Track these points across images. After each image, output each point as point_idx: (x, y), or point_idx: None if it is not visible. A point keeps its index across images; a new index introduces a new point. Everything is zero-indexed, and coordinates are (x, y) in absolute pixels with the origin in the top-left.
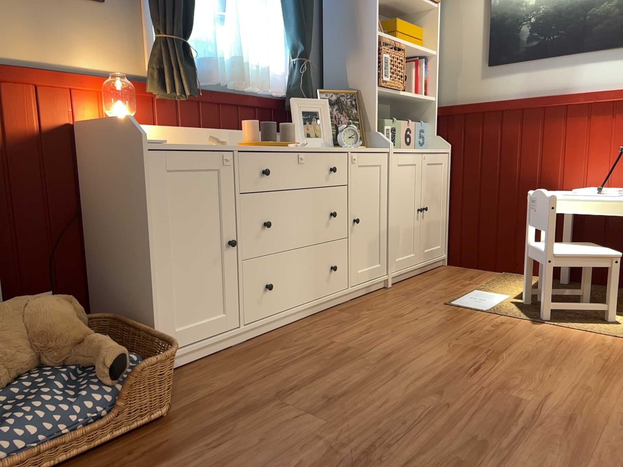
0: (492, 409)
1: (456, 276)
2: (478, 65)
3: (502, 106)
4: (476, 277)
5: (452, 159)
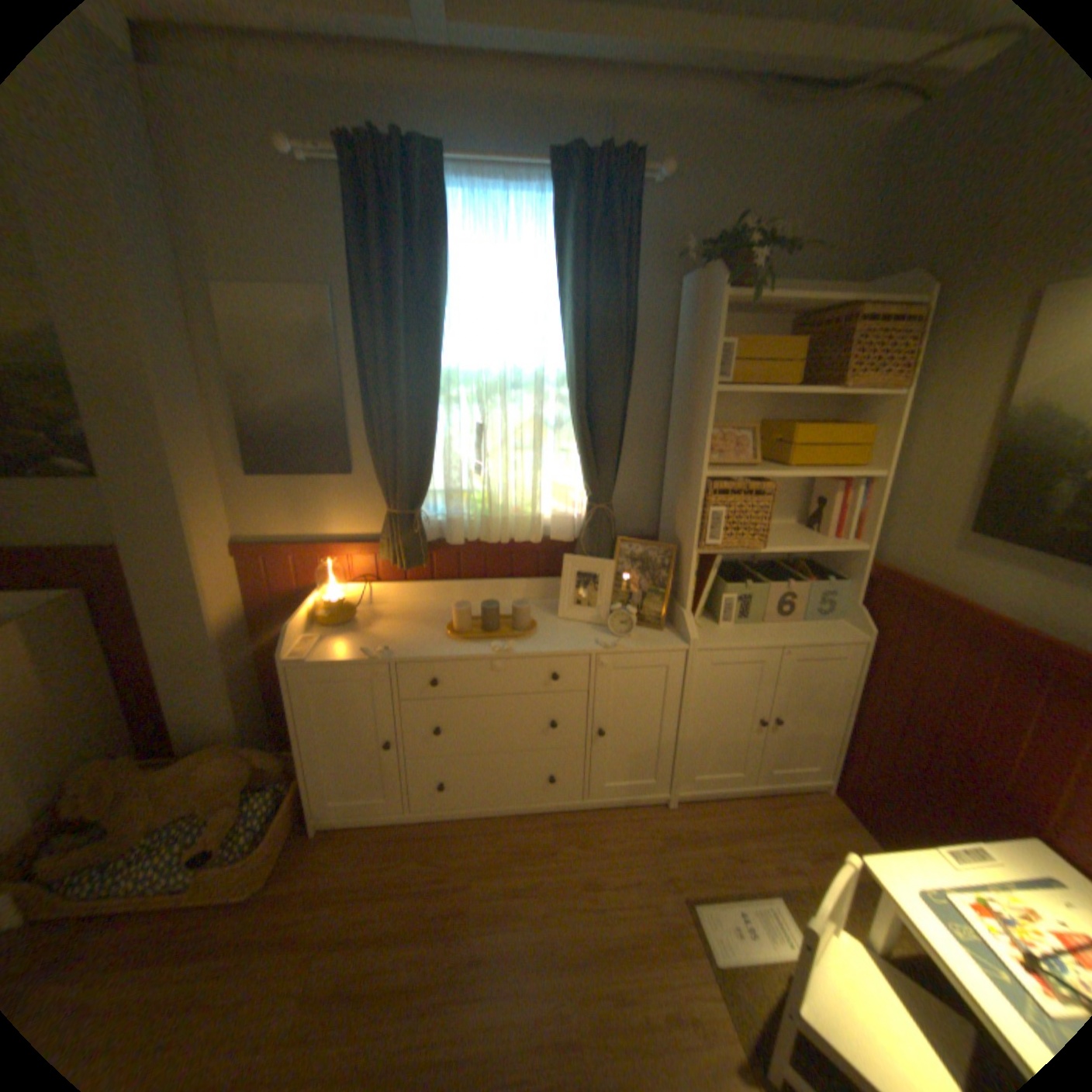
0: None
1: (807, 839)
2: (959, 522)
3: (975, 619)
4: (839, 862)
5: (877, 655)
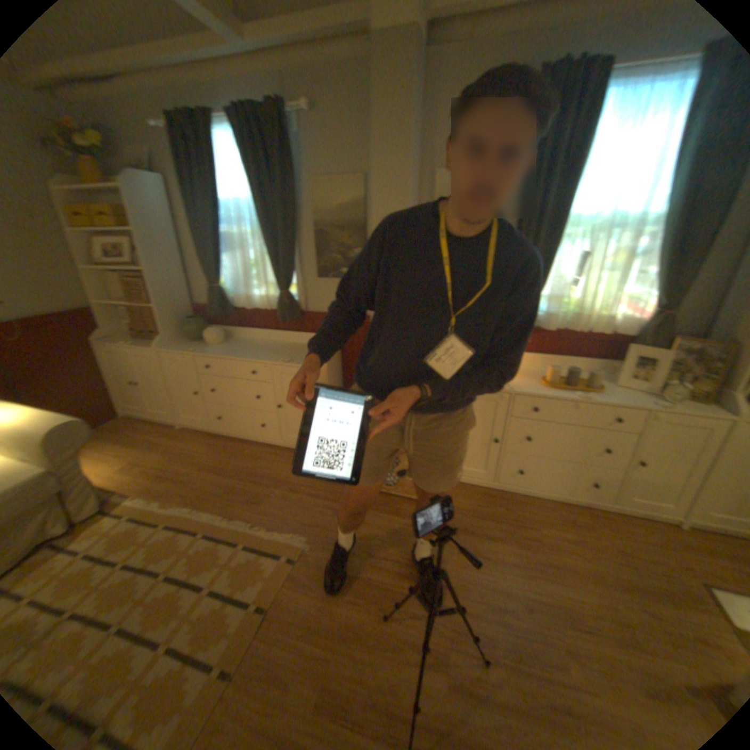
0: (537, 651)
1: None
2: None
3: None
4: None
5: None
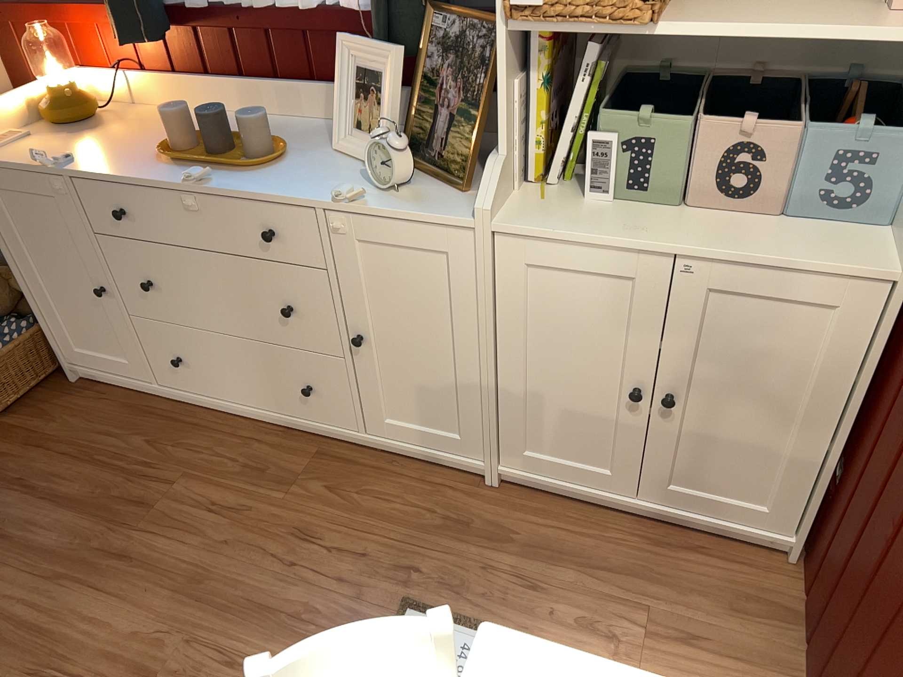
0: None
1: (679, 600)
2: None
3: None
4: (703, 650)
5: None
